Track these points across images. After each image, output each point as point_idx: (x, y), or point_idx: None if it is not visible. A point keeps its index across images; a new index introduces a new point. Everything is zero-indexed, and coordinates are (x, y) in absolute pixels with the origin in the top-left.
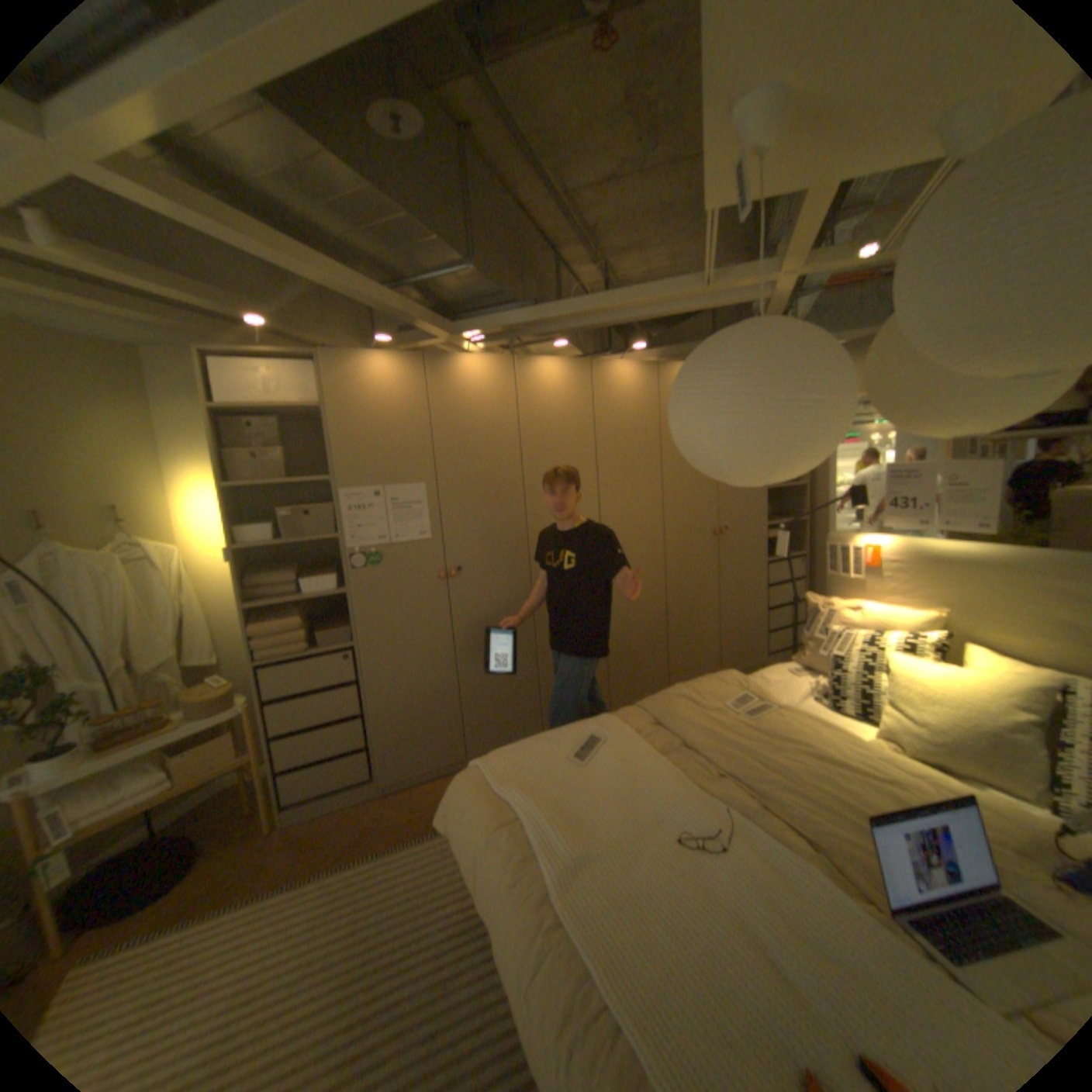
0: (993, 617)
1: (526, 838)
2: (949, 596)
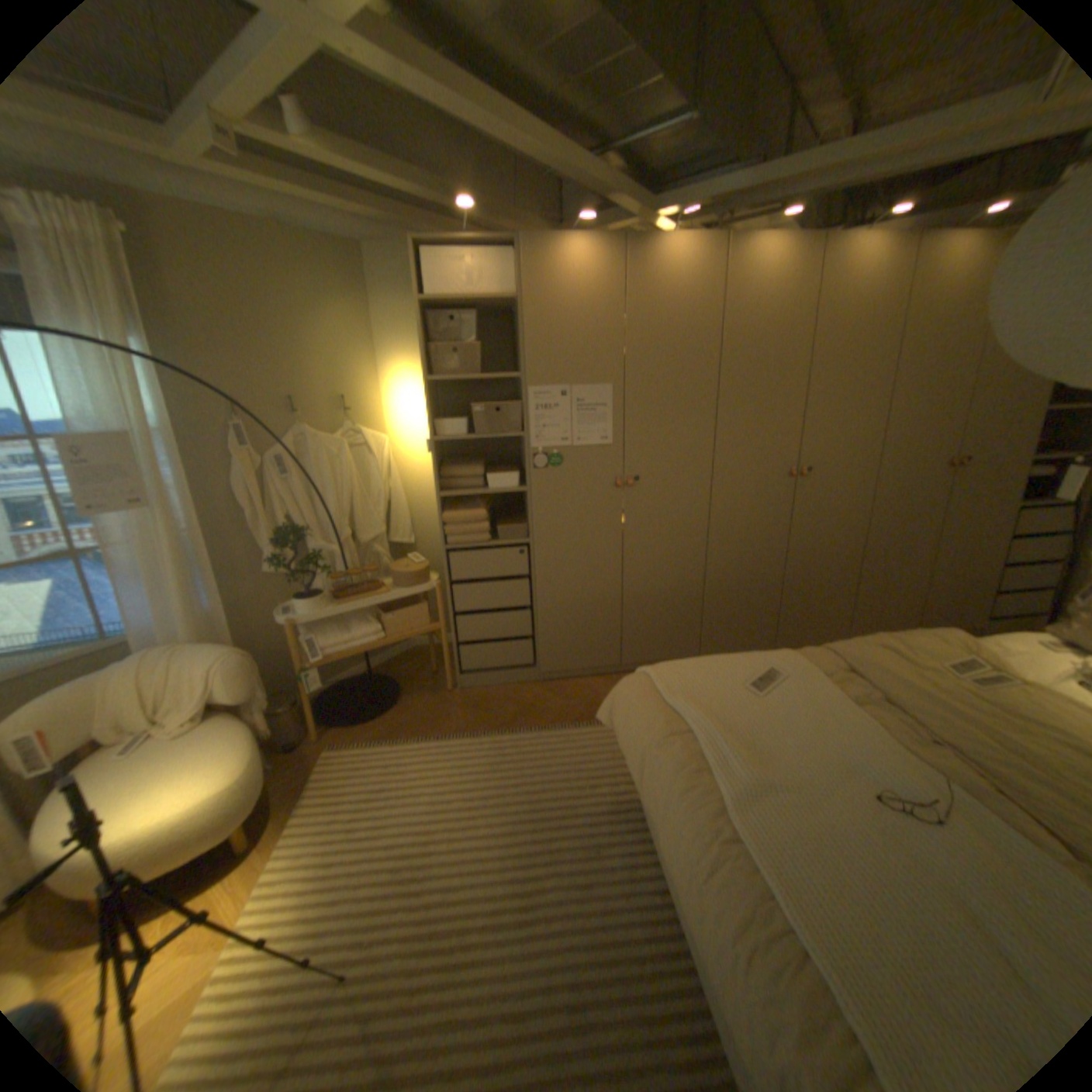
0: None
1: (700, 751)
2: None
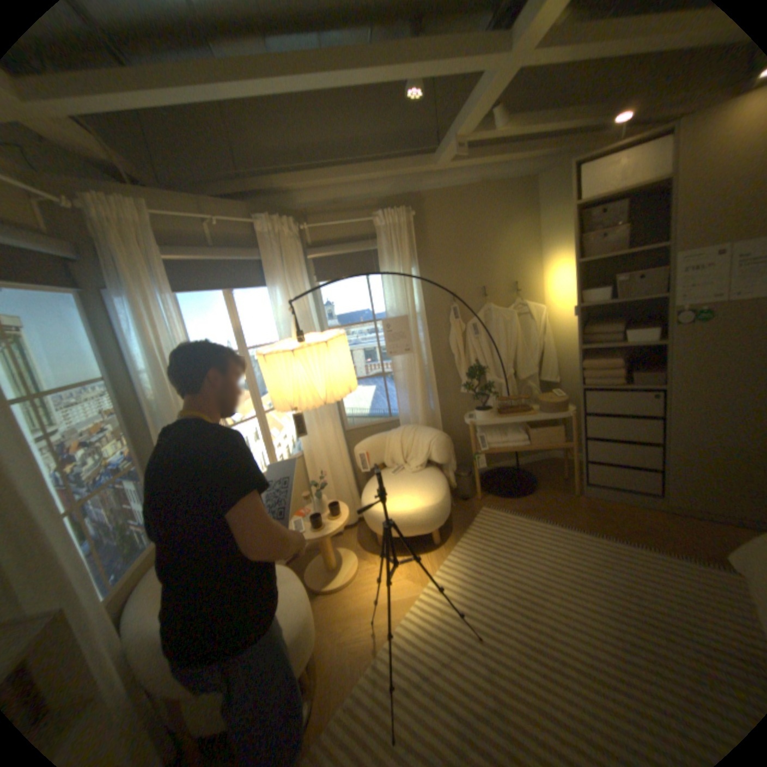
0: None
1: None
2: None
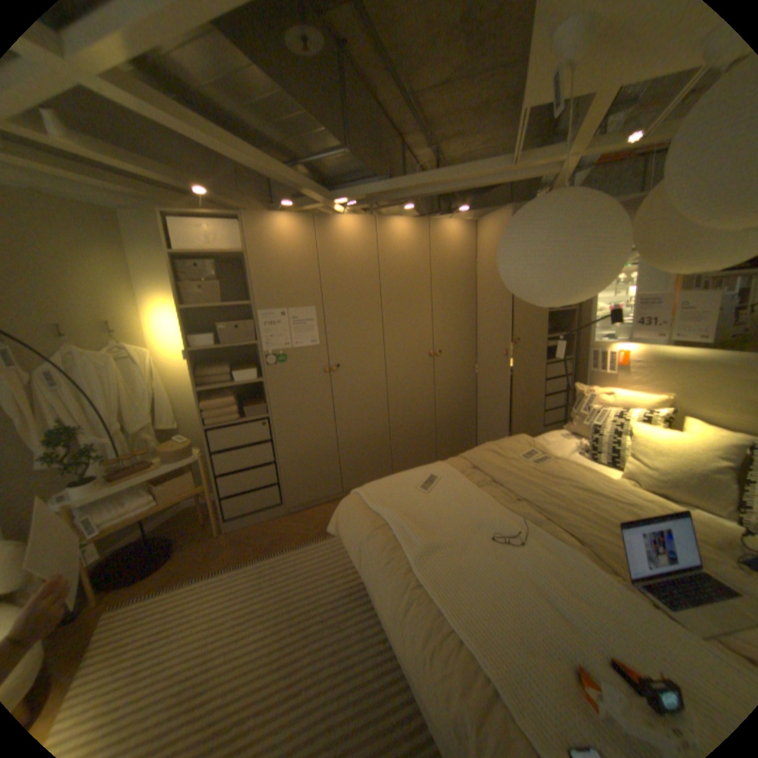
0: (705, 399)
1: (394, 535)
2: (676, 385)
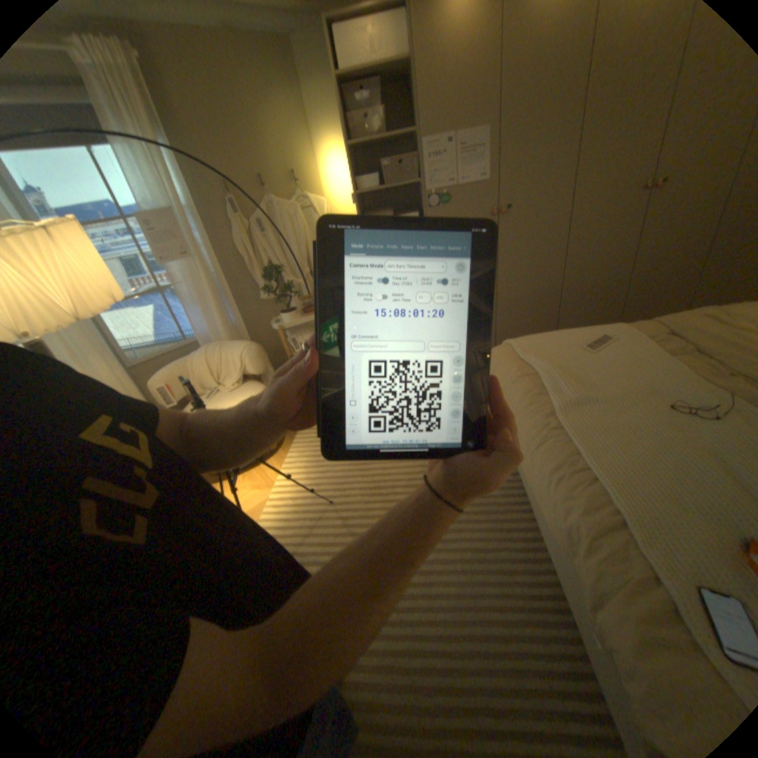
0: None
1: (542, 383)
2: None
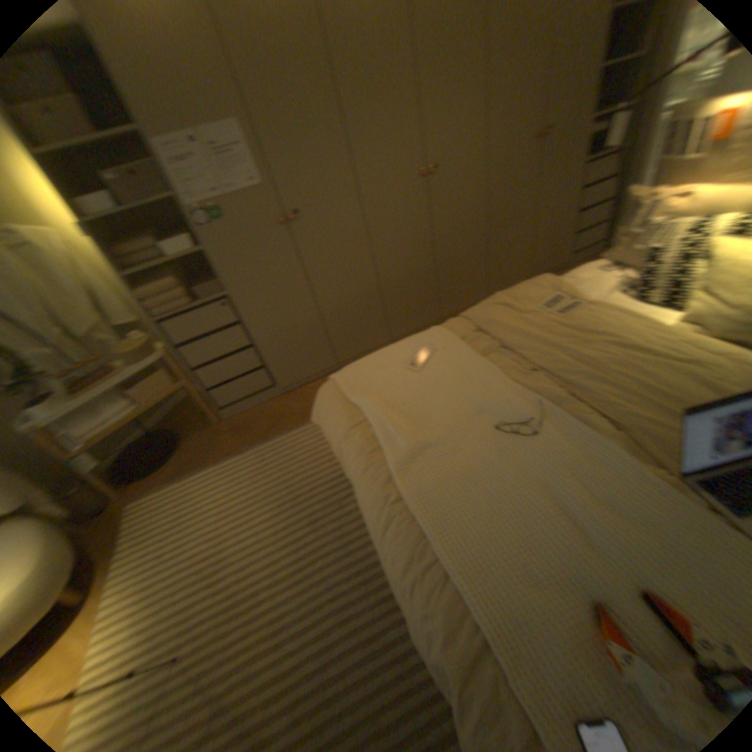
0: None
1: (372, 433)
2: None
